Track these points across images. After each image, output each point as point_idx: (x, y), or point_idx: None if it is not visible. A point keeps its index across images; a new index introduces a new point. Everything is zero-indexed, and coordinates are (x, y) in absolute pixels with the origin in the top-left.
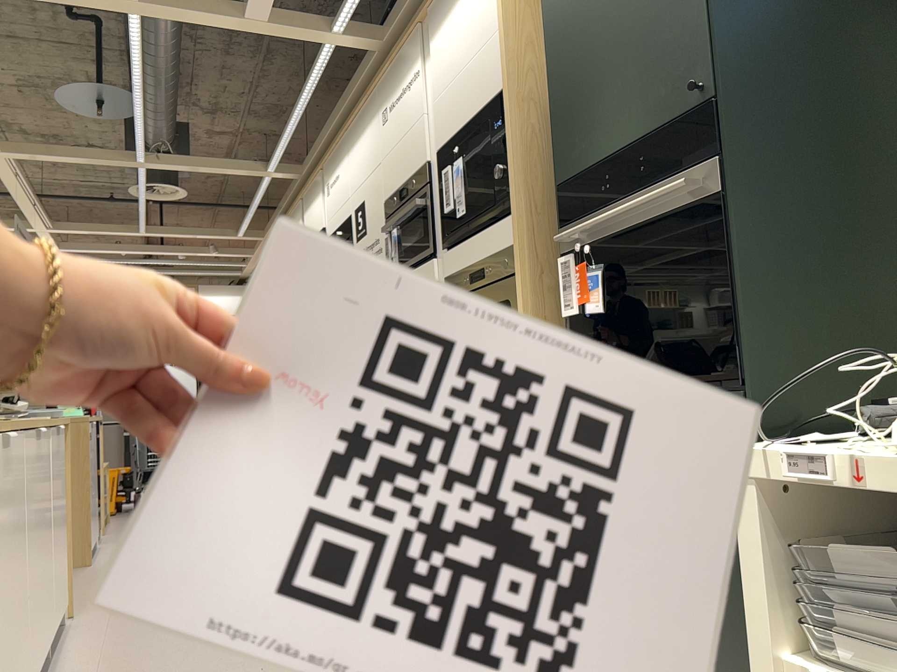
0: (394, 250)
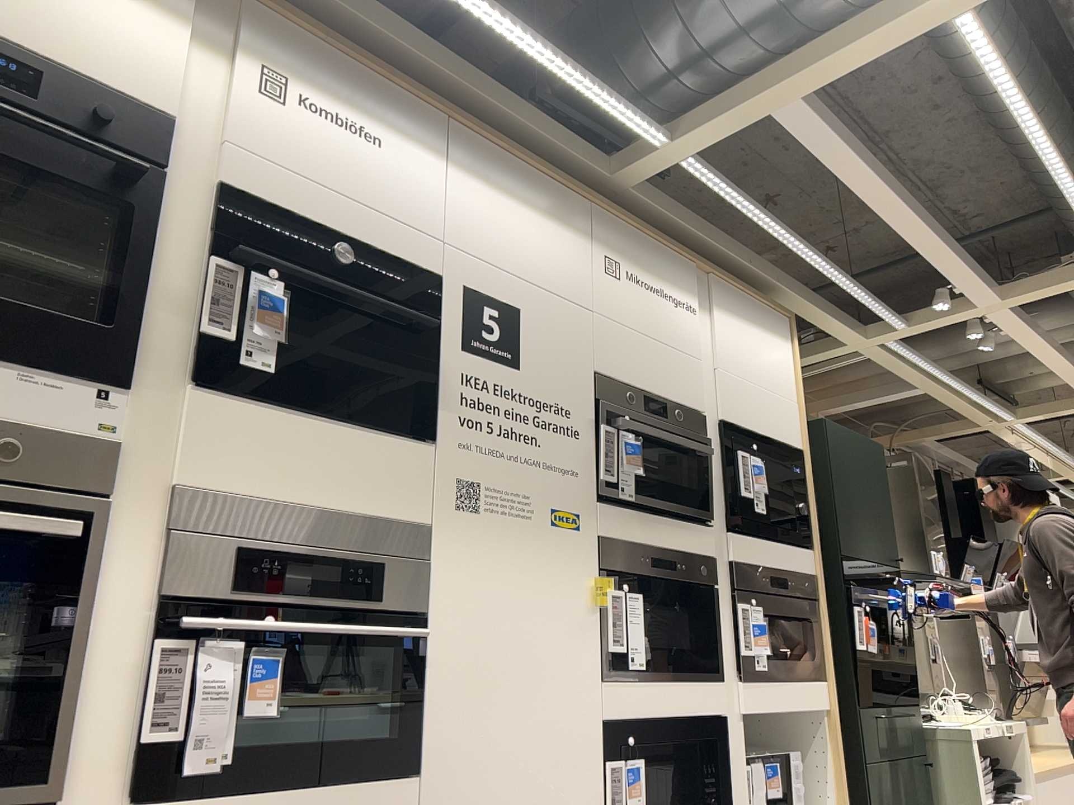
0: (628, 465)
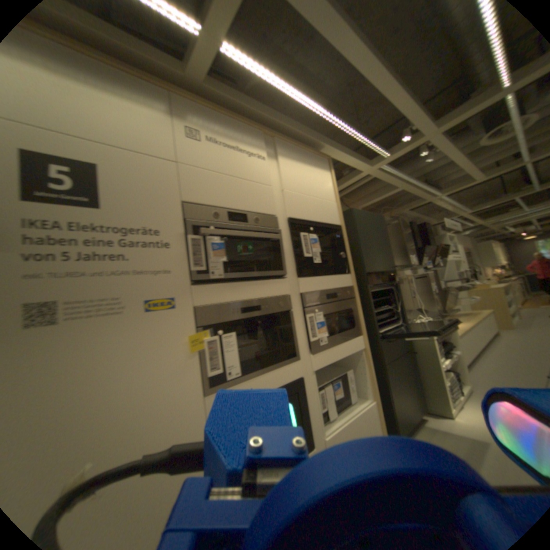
0: (221, 257)
